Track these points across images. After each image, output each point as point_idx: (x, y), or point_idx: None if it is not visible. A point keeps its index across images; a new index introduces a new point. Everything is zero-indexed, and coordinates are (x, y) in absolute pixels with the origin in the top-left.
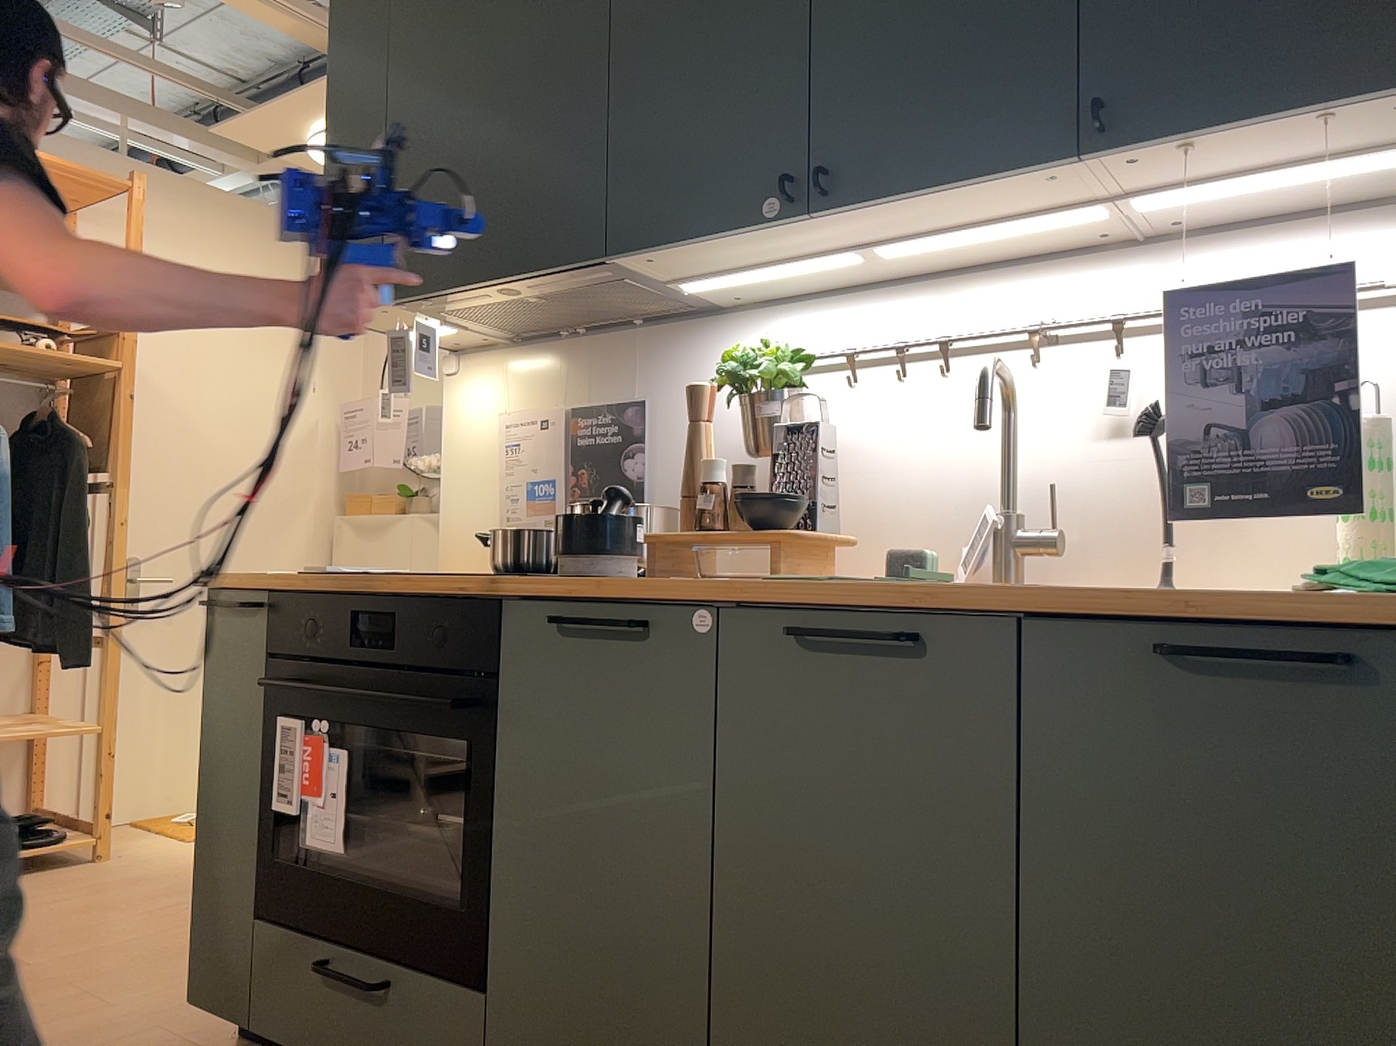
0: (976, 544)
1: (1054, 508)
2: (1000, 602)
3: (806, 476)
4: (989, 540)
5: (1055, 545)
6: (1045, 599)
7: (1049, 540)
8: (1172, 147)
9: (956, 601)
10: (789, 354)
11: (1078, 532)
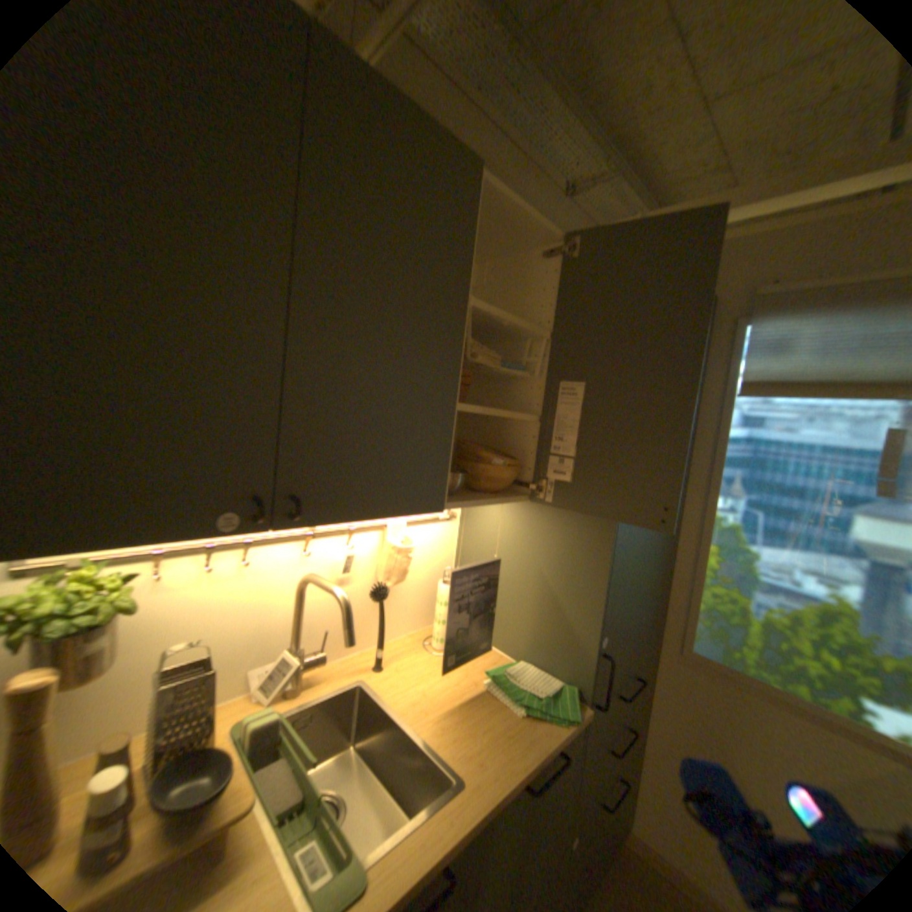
0: (272, 677)
1: (325, 643)
2: (486, 823)
3: (197, 725)
4: (288, 675)
5: (320, 660)
6: (504, 807)
7: (321, 662)
8: (467, 505)
9: (469, 838)
10: (111, 580)
11: (317, 640)
